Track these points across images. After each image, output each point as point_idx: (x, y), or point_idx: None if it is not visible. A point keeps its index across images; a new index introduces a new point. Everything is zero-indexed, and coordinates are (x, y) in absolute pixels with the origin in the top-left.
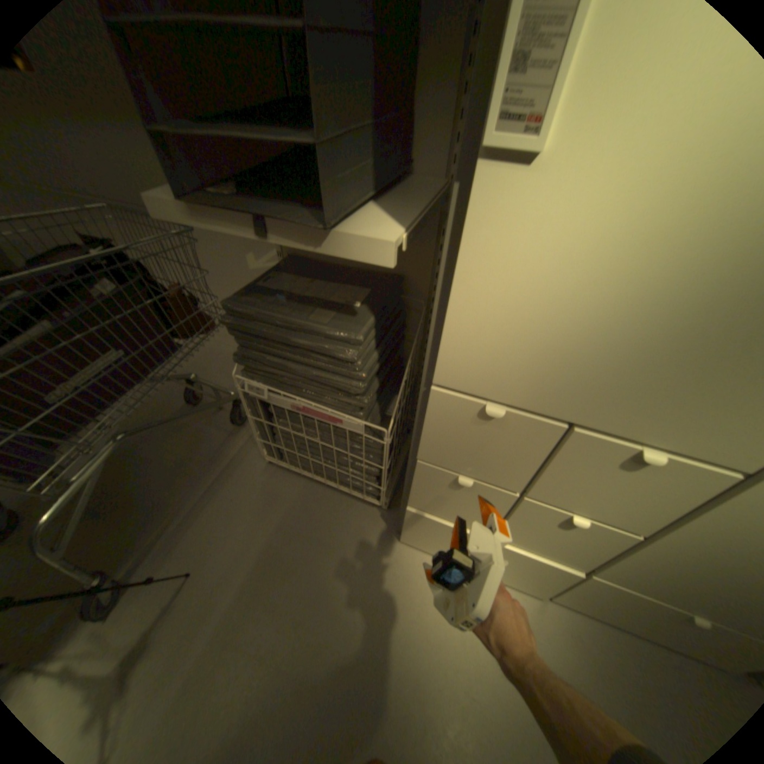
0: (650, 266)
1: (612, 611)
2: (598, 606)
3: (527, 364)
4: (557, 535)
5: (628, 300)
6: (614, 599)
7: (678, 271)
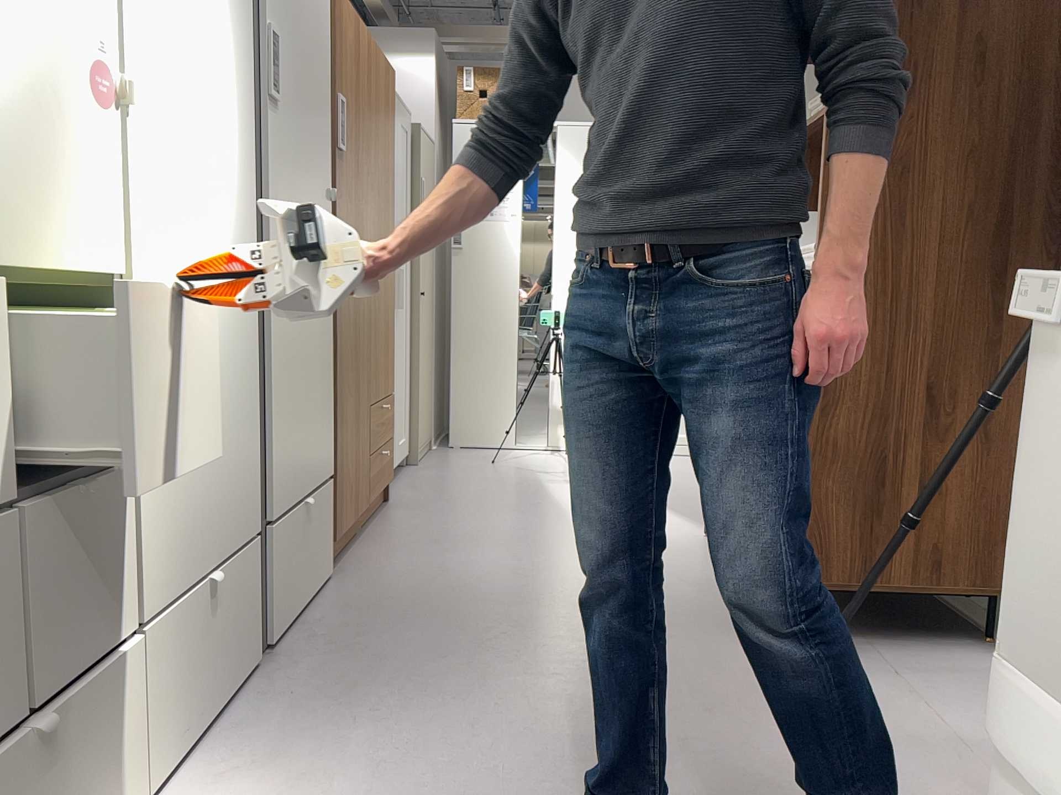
0: None
1: (179, 696)
2: (168, 708)
3: None
4: (72, 573)
5: None
6: (167, 656)
7: None
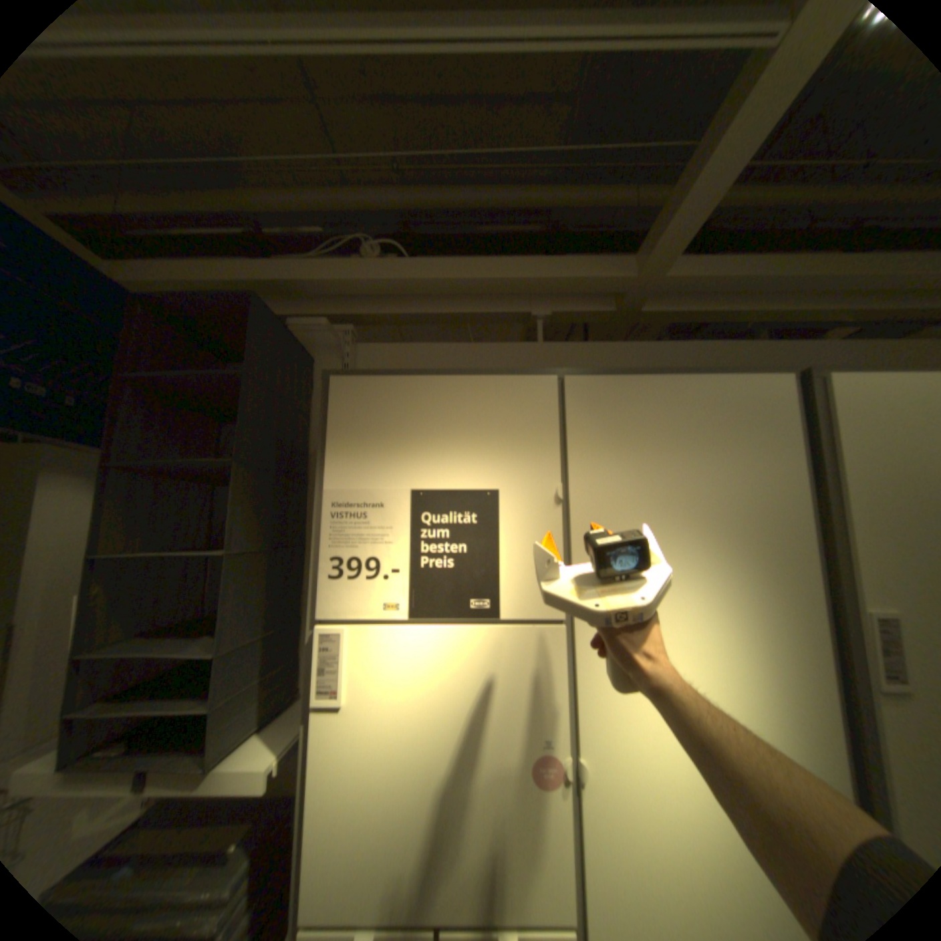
0: (418, 758)
1: None
2: None
3: (376, 863)
4: None
5: (418, 783)
6: None
7: (433, 758)
